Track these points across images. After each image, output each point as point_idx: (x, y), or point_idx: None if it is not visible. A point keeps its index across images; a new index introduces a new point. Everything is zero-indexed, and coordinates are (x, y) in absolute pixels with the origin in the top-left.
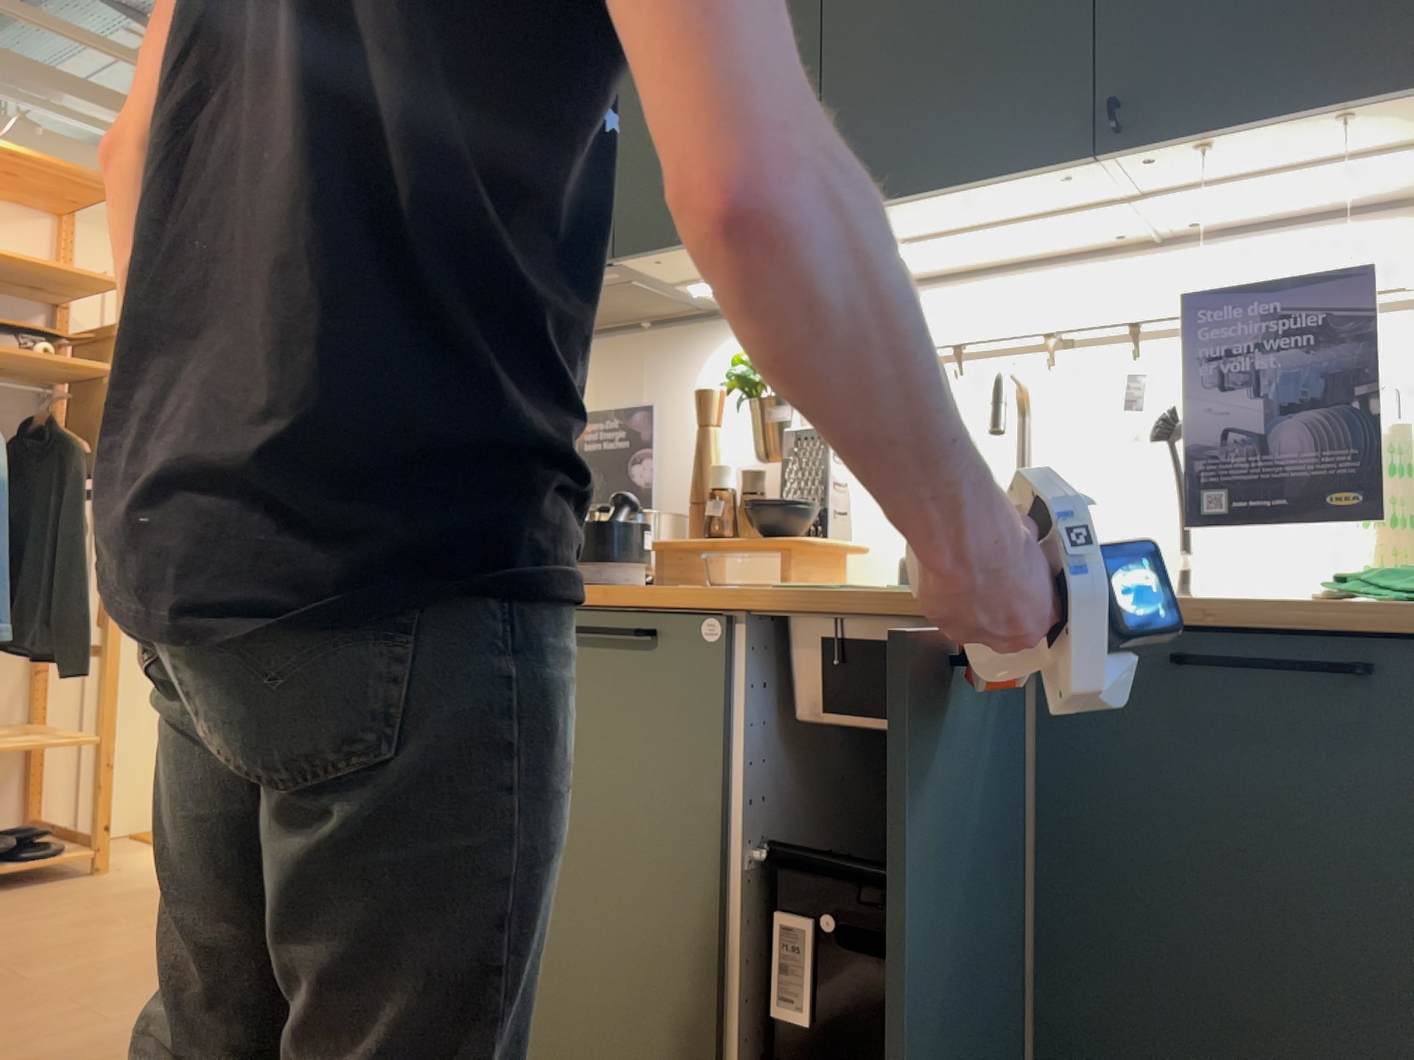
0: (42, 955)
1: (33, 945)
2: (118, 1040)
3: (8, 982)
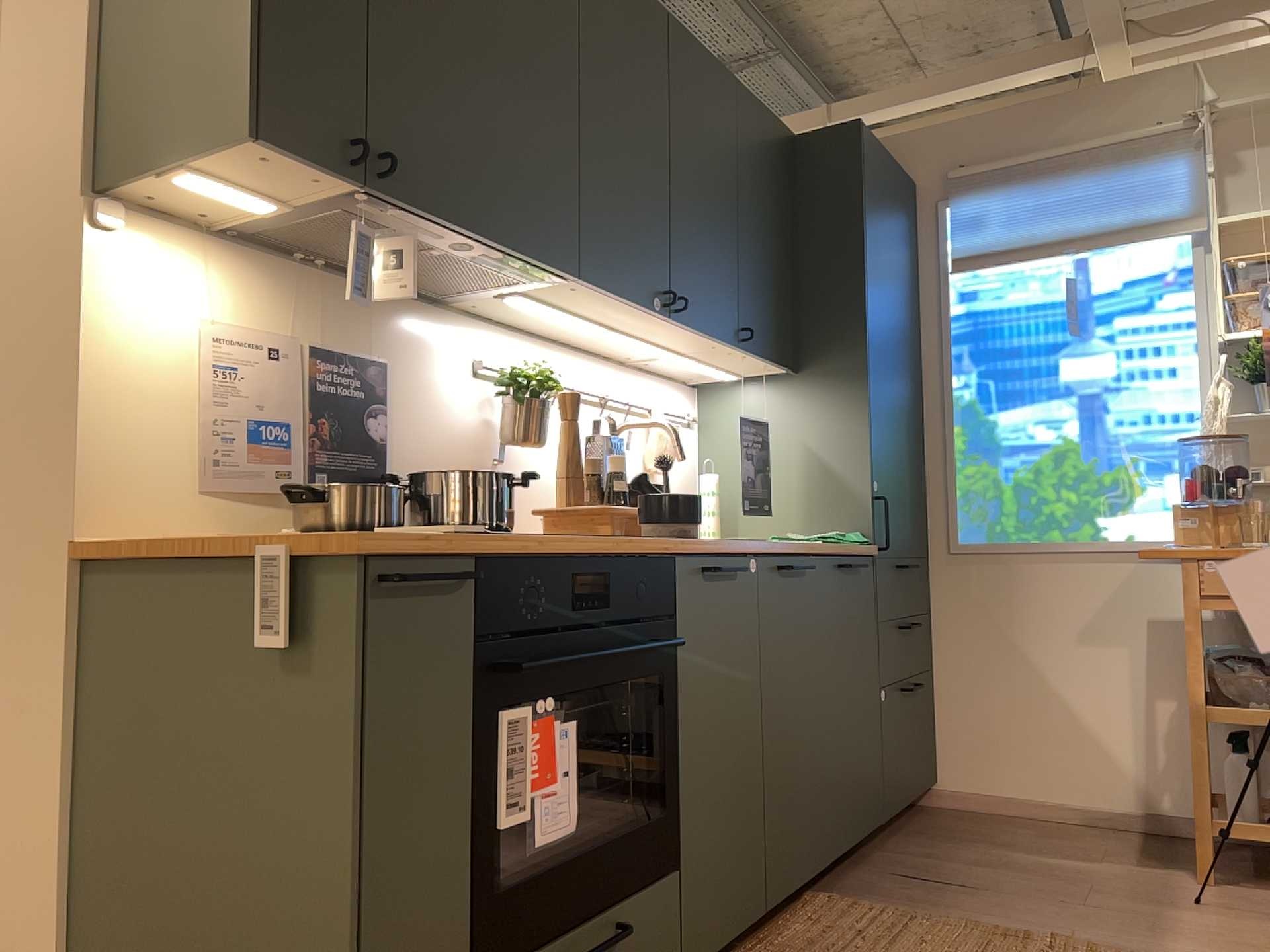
0: None
1: None
2: None
3: None
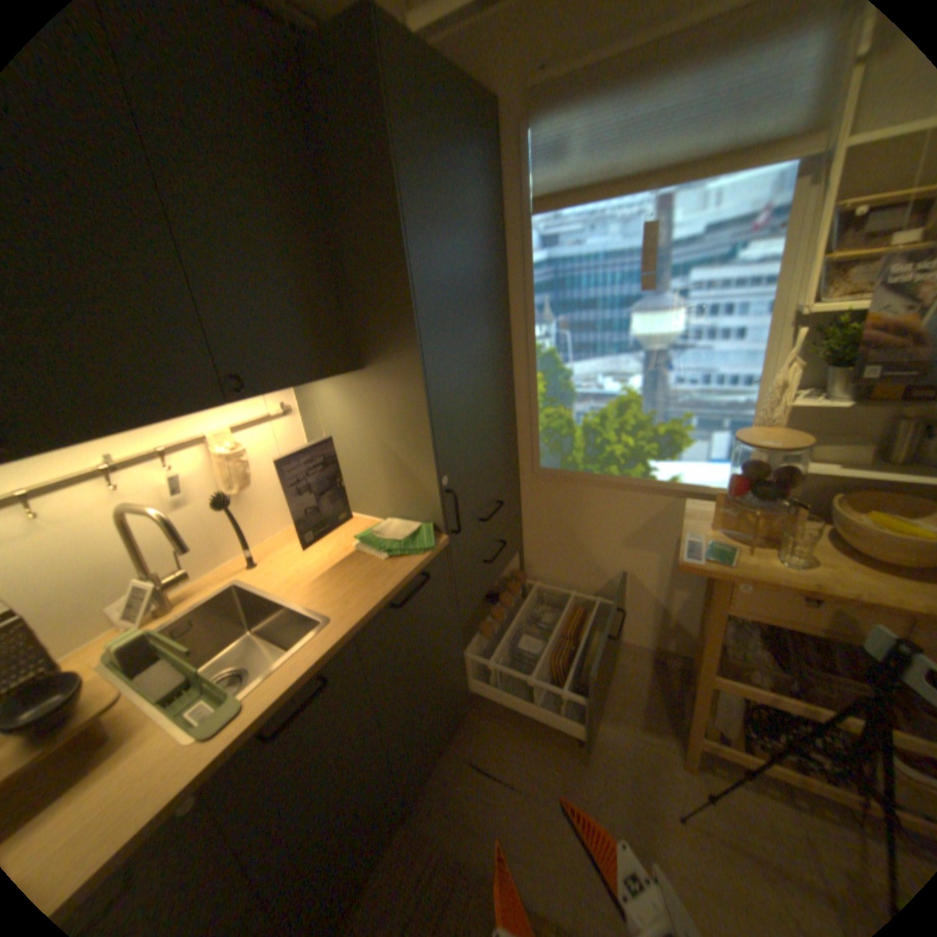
0: None
1: None
2: None
3: None
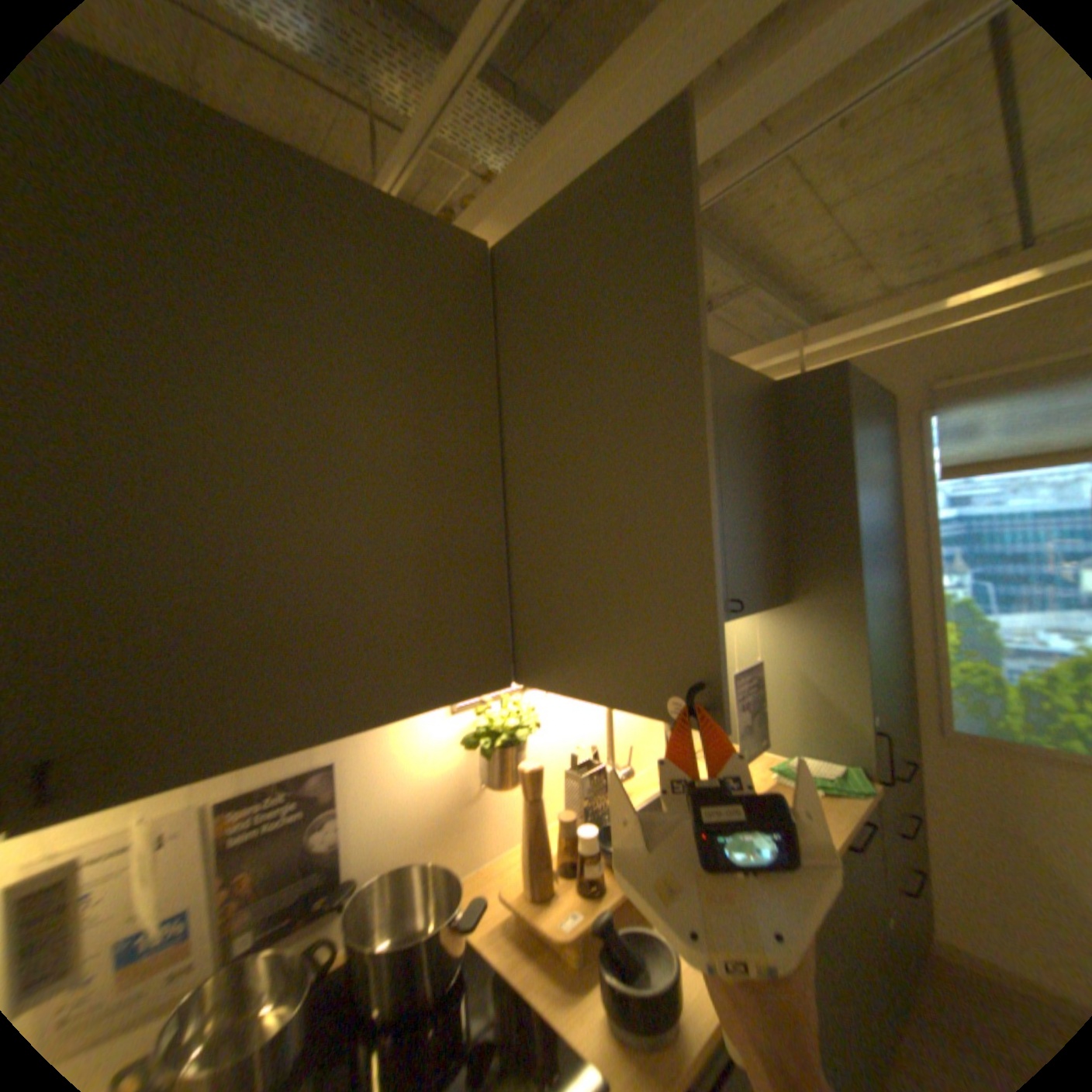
0: None
1: None
2: None
3: None
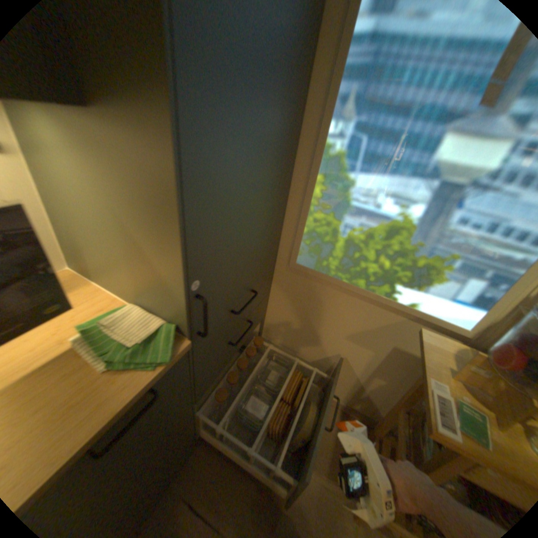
0: None
1: None
2: None
3: None
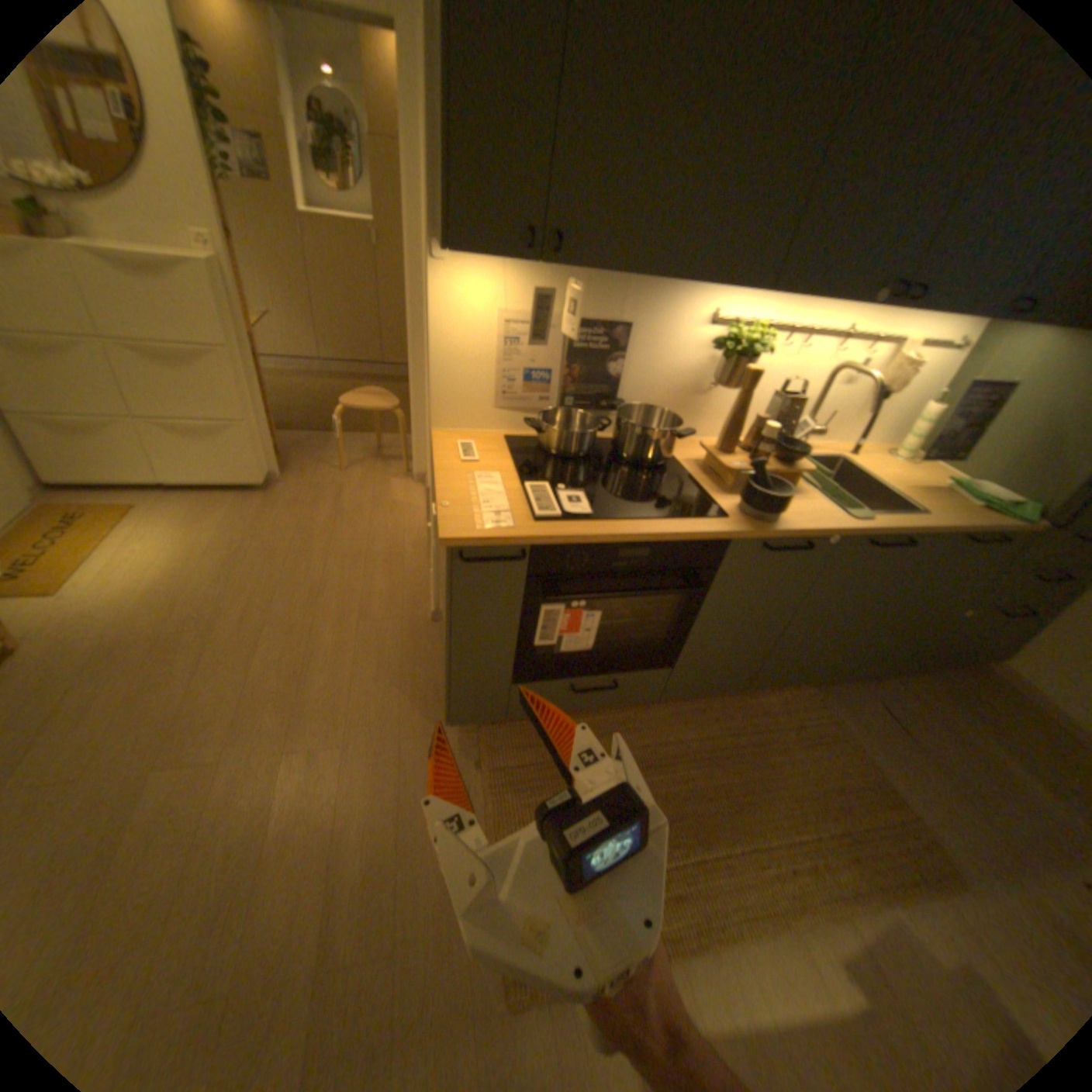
0: (175, 738)
1: (143, 737)
2: (373, 751)
3: (205, 770)
